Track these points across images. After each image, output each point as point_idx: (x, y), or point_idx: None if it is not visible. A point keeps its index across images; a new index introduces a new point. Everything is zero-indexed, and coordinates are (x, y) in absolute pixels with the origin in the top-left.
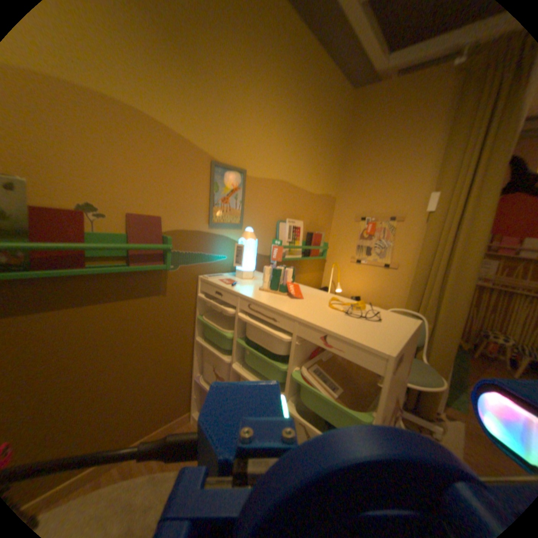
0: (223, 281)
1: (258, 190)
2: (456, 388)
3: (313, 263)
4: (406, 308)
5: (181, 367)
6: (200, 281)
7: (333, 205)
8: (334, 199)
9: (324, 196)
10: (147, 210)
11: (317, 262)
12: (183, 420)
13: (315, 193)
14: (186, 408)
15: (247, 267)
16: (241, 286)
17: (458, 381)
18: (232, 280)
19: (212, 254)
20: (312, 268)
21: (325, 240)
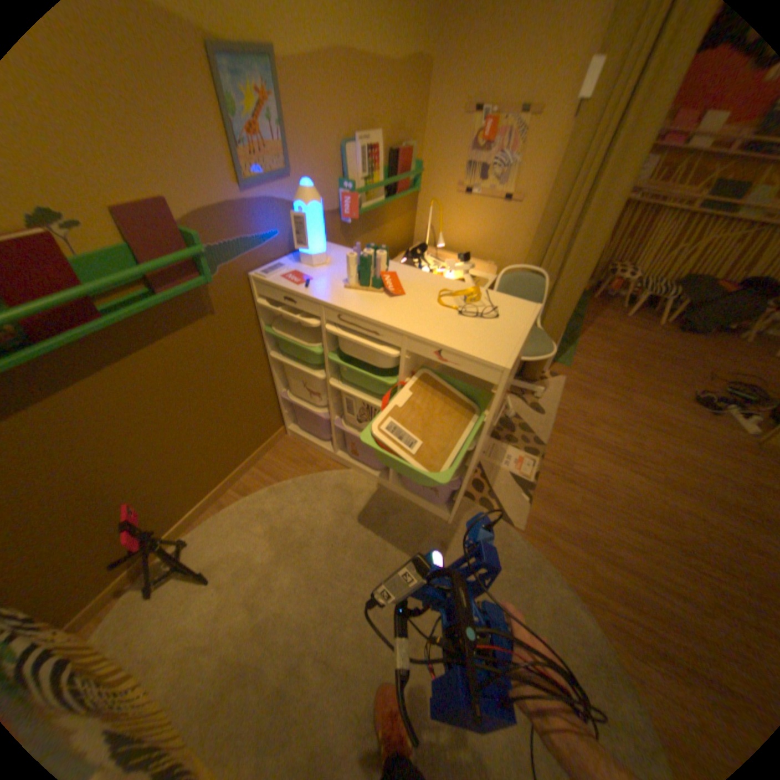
0: (288, 279)
1: (299, 88)
2: (565, 340)
3: (399, 201)
4: (524, 261)
5: (260, 389)
6: (251, 282)
7: (427, 77)
8: (428, 64)
9: (411, 62)
10: (134, 191)
11: (406, 199)
12: (279, 435)
13: (395, 60)
14: (278, 424)
15: (315, 249)
16: (316, 283)
17: (569, 331)
18: (298, 274)
19: (256, 234)
20: (399, 210)
21: (416, 155)
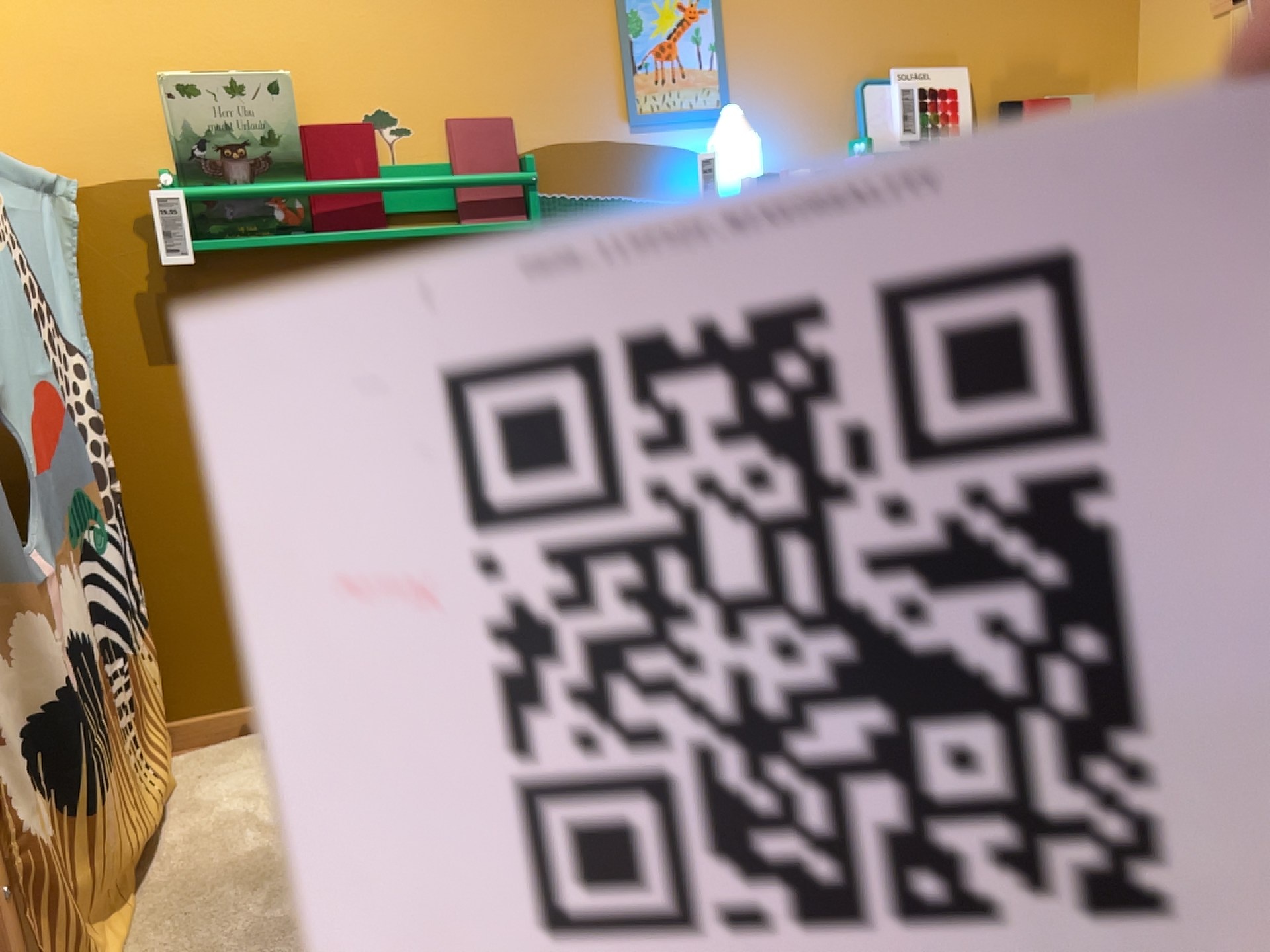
0: None
1: (762, 6)
2: None
3: None
4: None
5: None
6: None
7: None
8: None
9: None
10: (479, 108)
11: None
12: None
13: None
14: None
15: None
16: None
17: None
18: None
19: (647, 198)
20: None
21: None
